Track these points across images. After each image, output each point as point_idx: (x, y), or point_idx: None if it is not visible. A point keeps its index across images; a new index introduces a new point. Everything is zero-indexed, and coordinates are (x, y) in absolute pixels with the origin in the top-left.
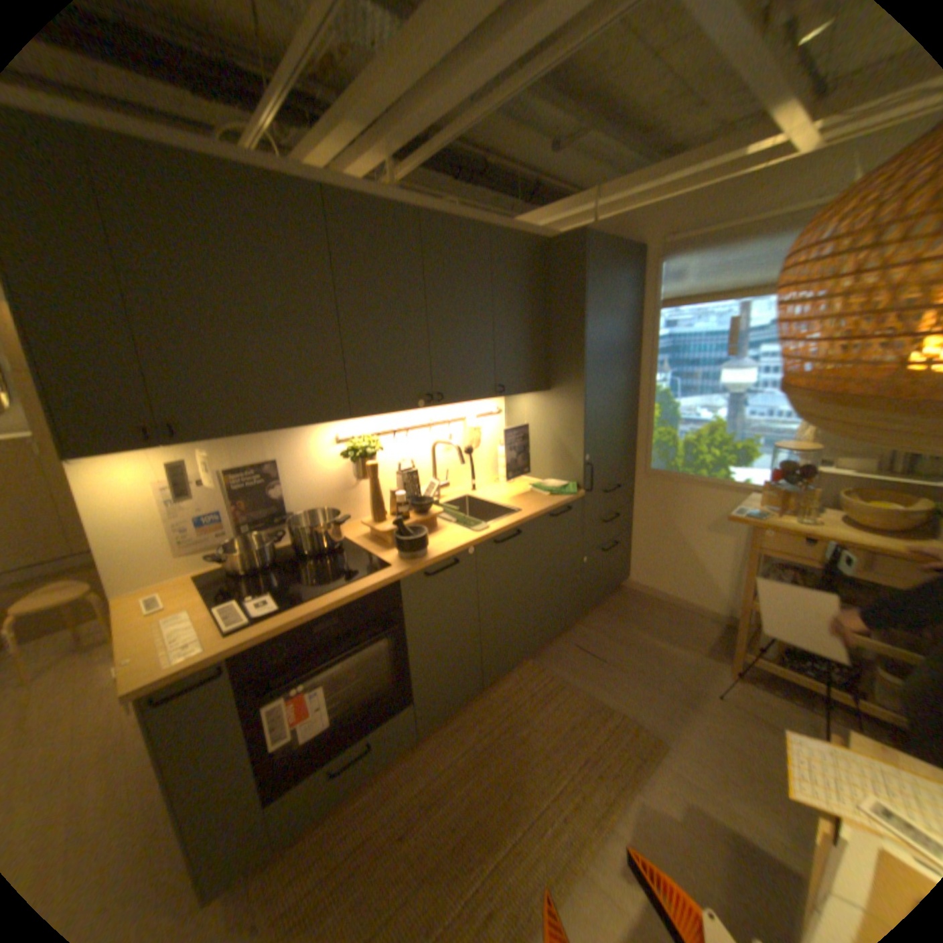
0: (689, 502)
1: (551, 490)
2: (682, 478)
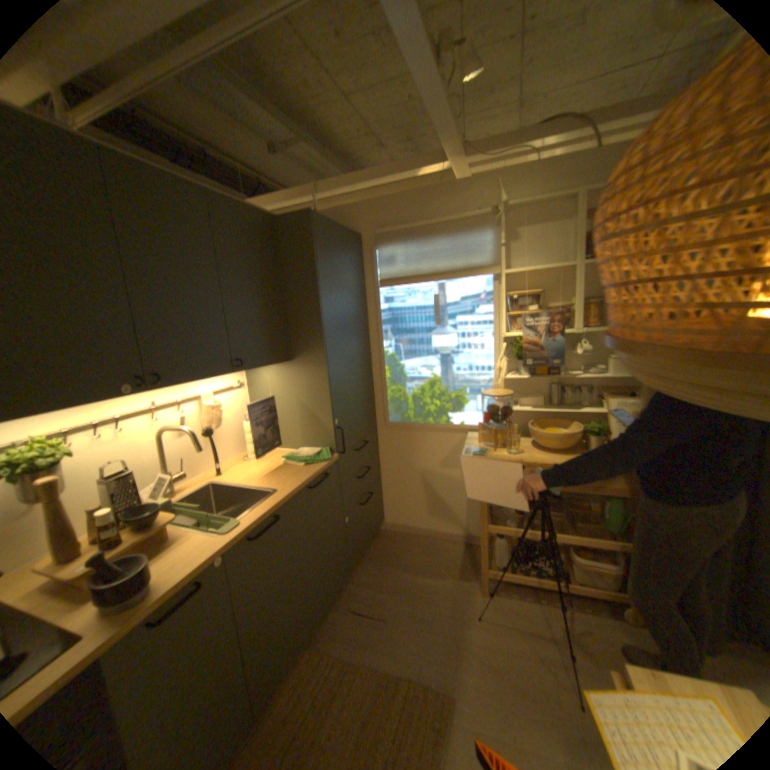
0: (423, 446)
1: (306, 460)
2: (415, 427)
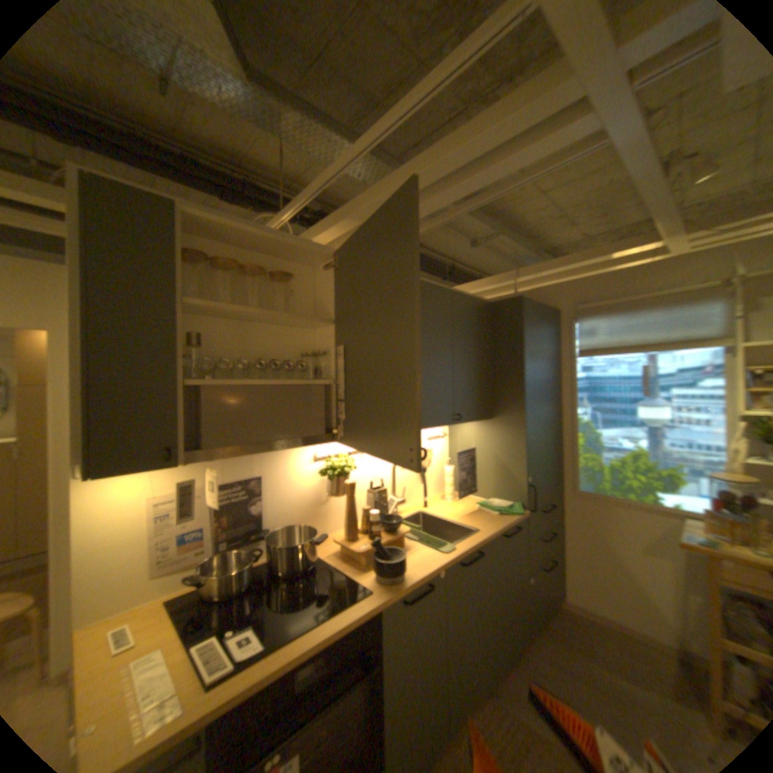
0: (622, 524)
1: (500, 509)
2: (612, 501)
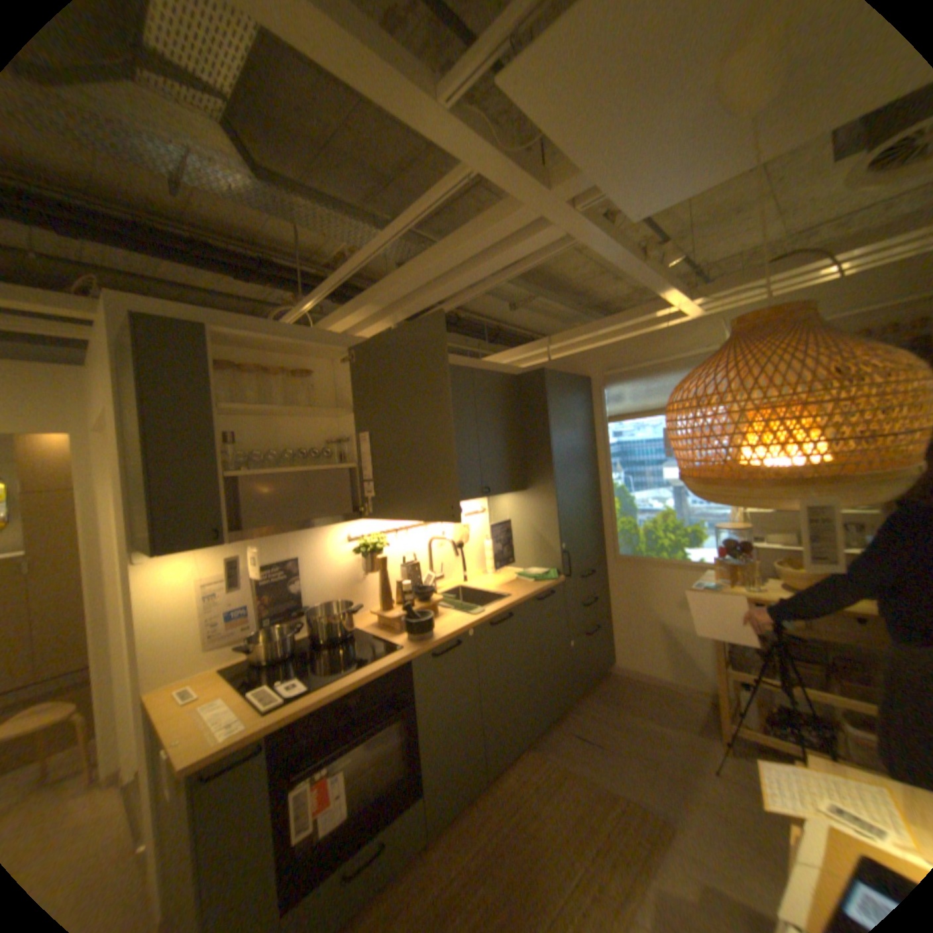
0: (658, 583)
1: (535, 577)
2: (647, 561)
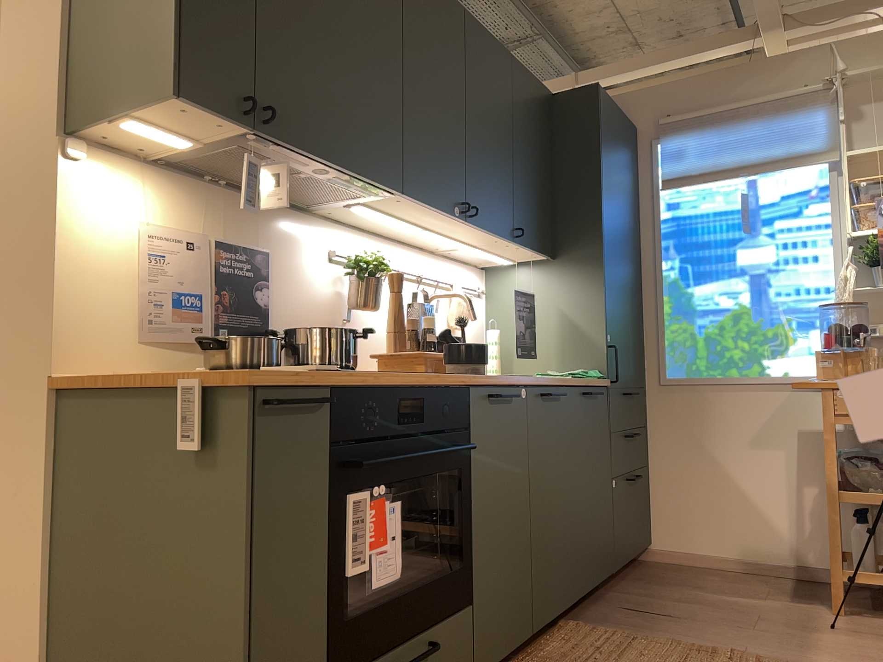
0: (722, 413)
1: (572, 374)
2: (709, 382)
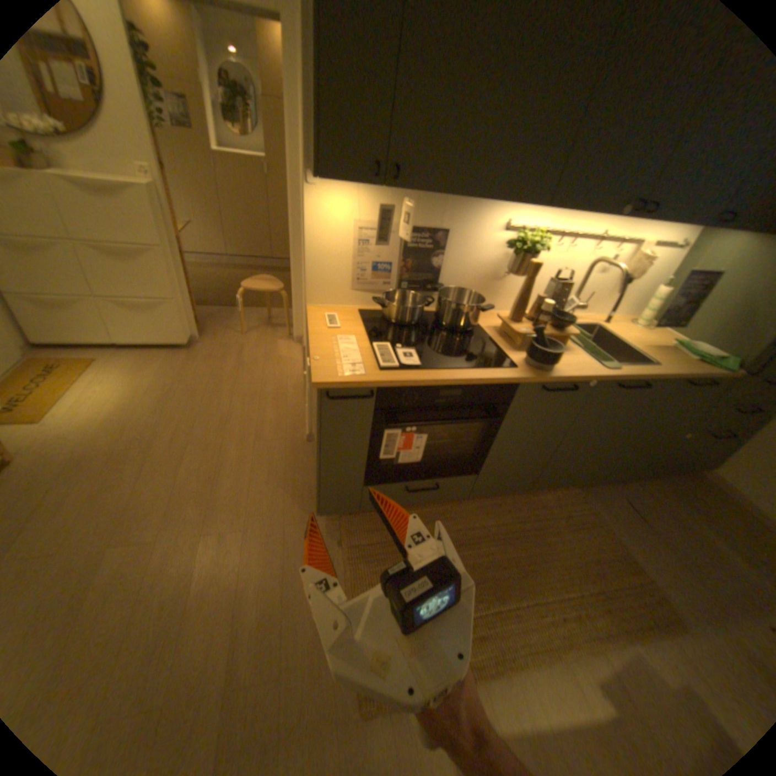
0: None
1: (704, 355)
2: None
